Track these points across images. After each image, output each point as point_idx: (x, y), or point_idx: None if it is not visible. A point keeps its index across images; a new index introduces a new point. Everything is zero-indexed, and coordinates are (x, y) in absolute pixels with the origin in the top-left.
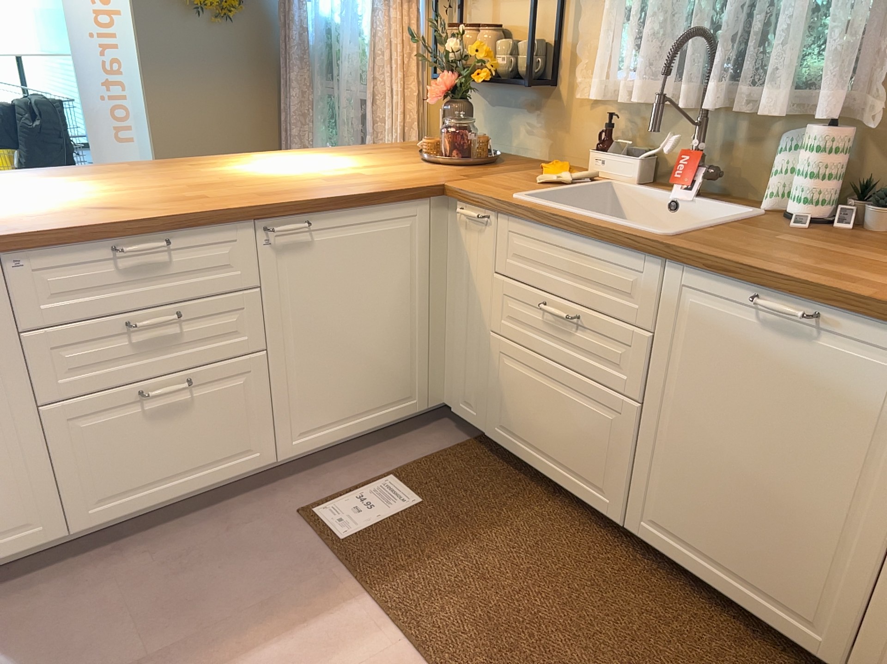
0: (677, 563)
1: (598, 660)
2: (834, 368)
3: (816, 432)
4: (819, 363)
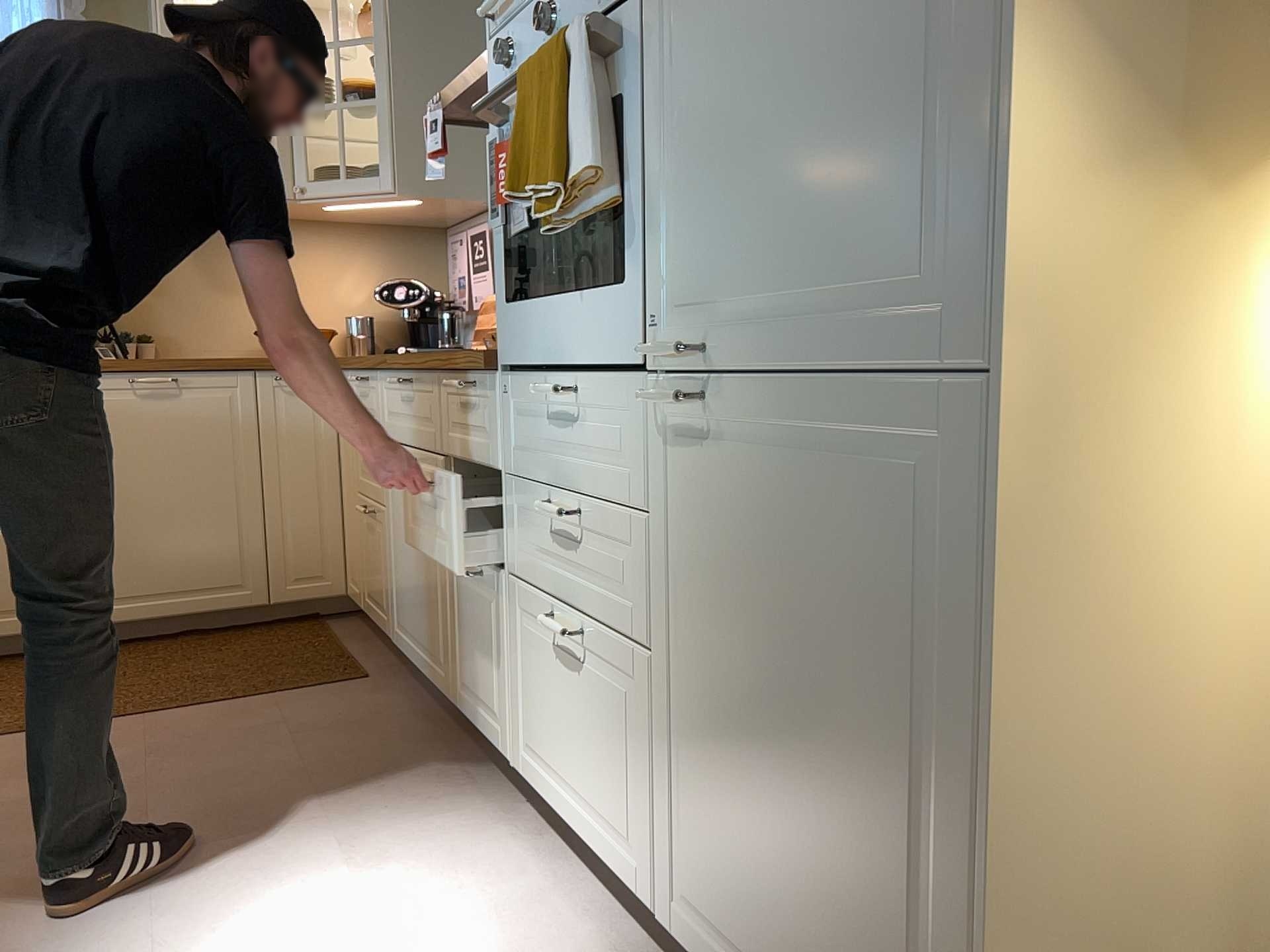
0: (129, 621)
1: (144, 677)
2: (196, 408)
3: (199, 454)
4: (186, 408)
